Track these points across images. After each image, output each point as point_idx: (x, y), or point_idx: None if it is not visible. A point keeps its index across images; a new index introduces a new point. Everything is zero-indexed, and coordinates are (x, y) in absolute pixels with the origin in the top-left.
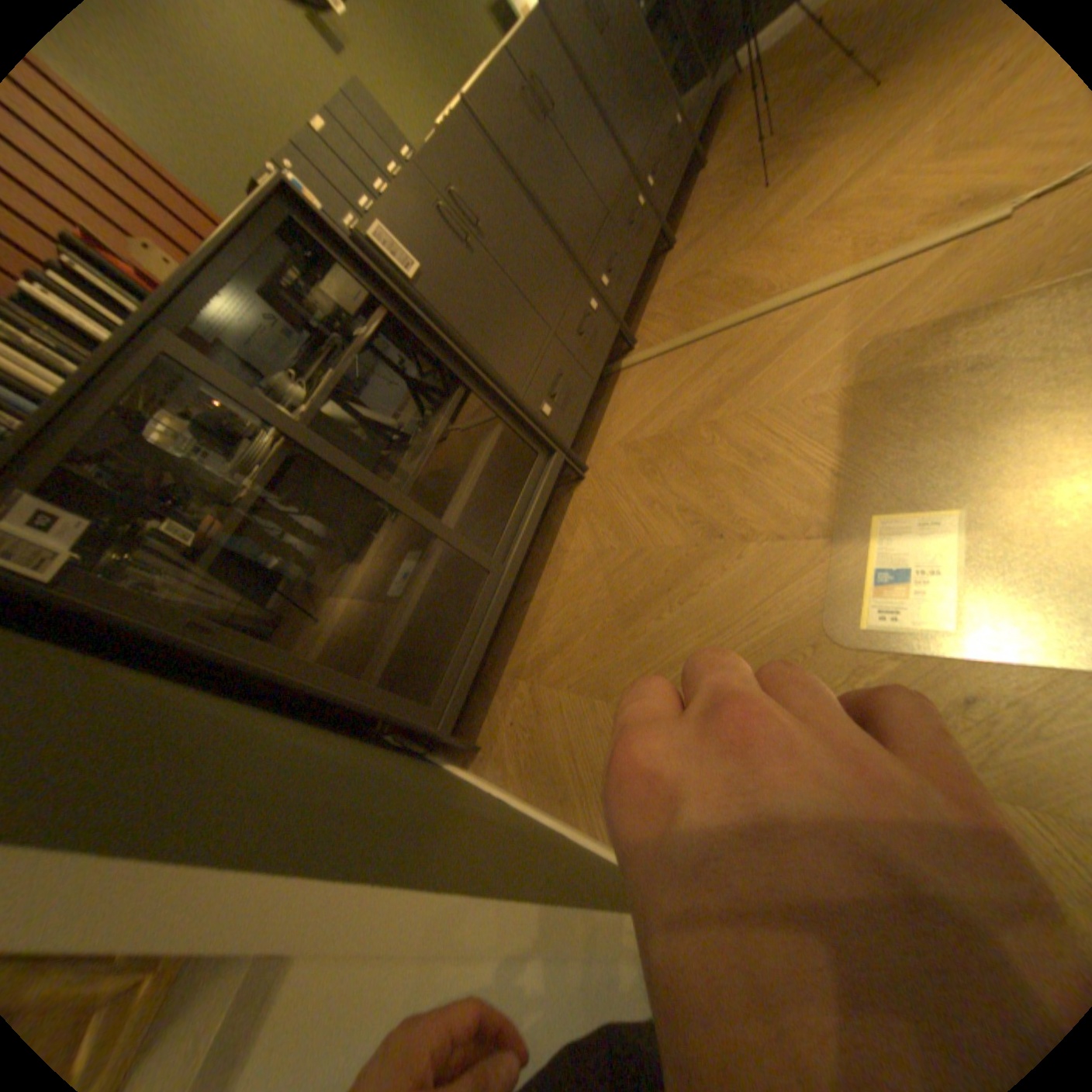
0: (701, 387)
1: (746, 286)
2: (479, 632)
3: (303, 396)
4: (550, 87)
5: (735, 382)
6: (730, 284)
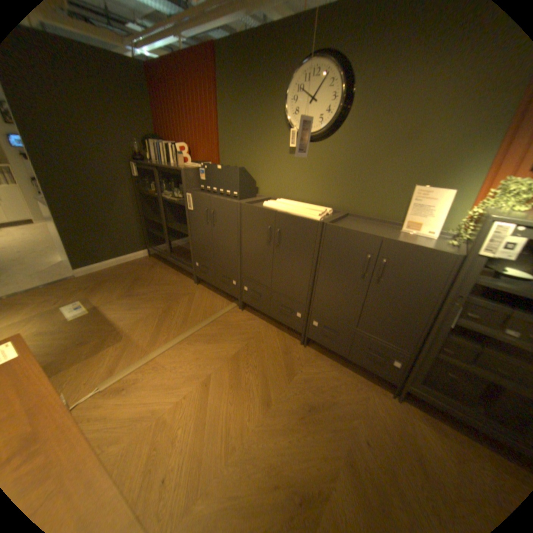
0: (179, 311)
1: (205, 340)
2: (159, 252)
3: (179, 196)
4: (284, 241)
5: (164, 316)
6: (217, 339)
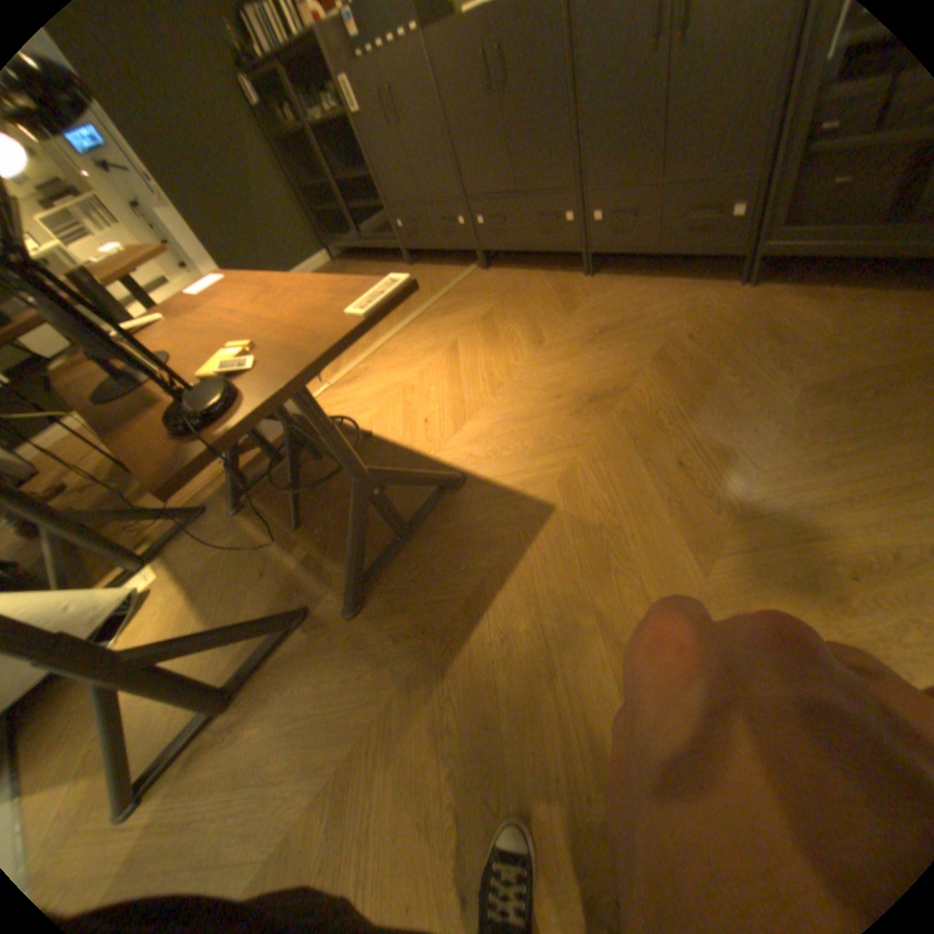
0: None
1: (442, 314)
2: (343, 241)
3: (333, 107)
4: (514, 64)
5: None
6: (458, 308)
